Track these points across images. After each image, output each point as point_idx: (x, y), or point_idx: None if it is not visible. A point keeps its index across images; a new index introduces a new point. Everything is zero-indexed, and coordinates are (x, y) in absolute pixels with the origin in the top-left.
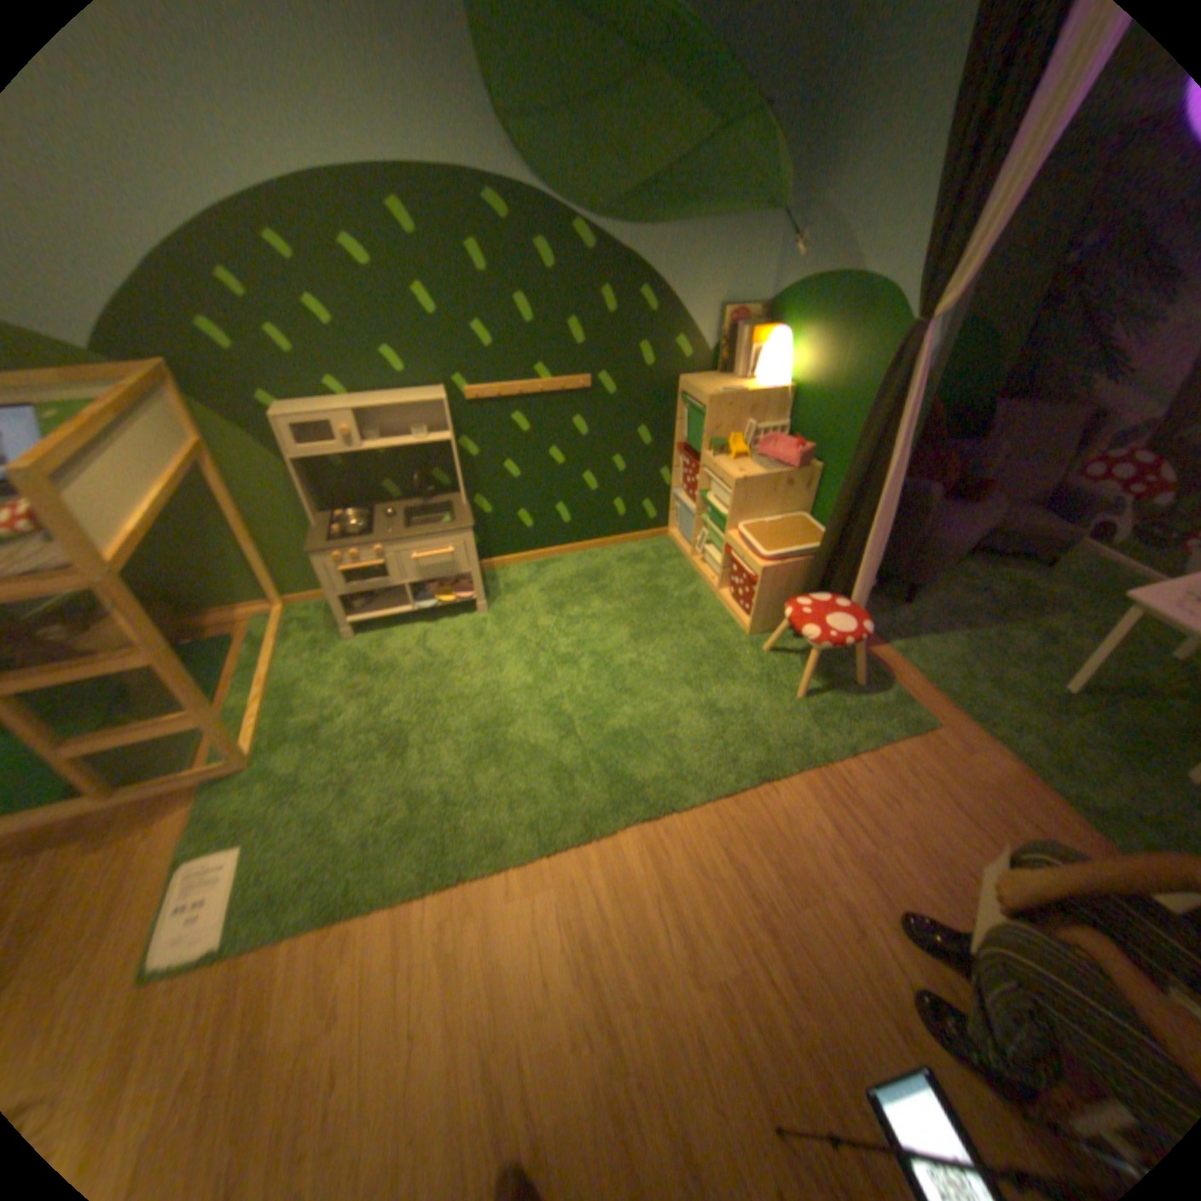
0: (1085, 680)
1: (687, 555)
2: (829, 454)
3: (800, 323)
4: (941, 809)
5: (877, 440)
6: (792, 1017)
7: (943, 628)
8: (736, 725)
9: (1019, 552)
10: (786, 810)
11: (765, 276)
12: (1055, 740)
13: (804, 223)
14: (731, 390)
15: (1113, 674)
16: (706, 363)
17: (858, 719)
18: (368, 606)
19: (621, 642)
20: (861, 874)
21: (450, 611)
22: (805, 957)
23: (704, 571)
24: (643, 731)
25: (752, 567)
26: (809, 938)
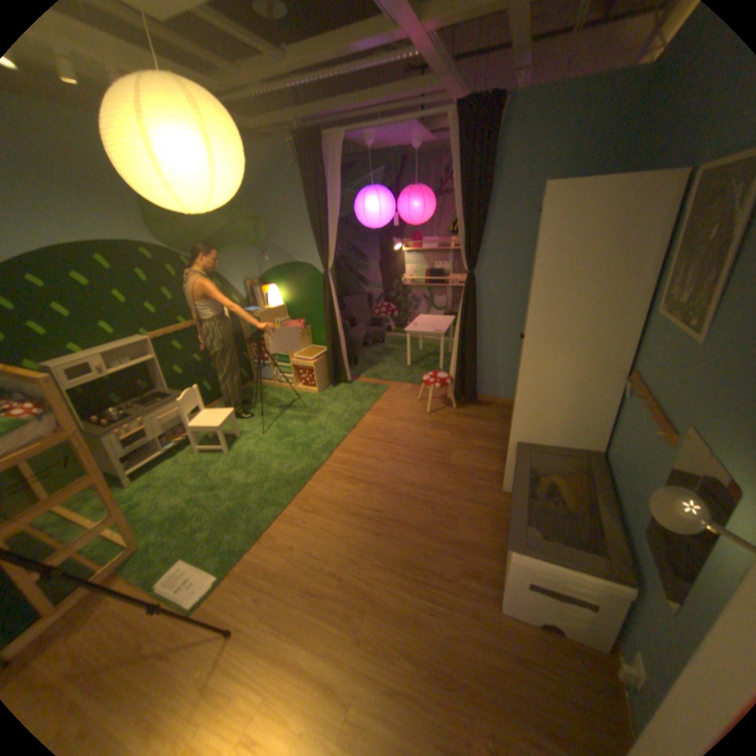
0: (409, 360)
1: (271, 384)
2: (310, 322)
3: (277, 282)
4: (403, 401)
5: (325, 310)
6: (408, 451)
7: (370, 367)
8: (338, 414)
9: (373, 341)
10: (370, 422)
11: (254, 270)
12: (413, 376)
13: (264, 251)
14: (265, 310)
15: (413, 359)
16: (245, 304)
17: (369, 395)
18: (130, 466)
19: (275, 418)
20: (398, 422)
21: (177, 451)
22: (401, 441)
23: (284, 385)
24: (311, 432)
25: (309, 366)
26: (399, 438)
